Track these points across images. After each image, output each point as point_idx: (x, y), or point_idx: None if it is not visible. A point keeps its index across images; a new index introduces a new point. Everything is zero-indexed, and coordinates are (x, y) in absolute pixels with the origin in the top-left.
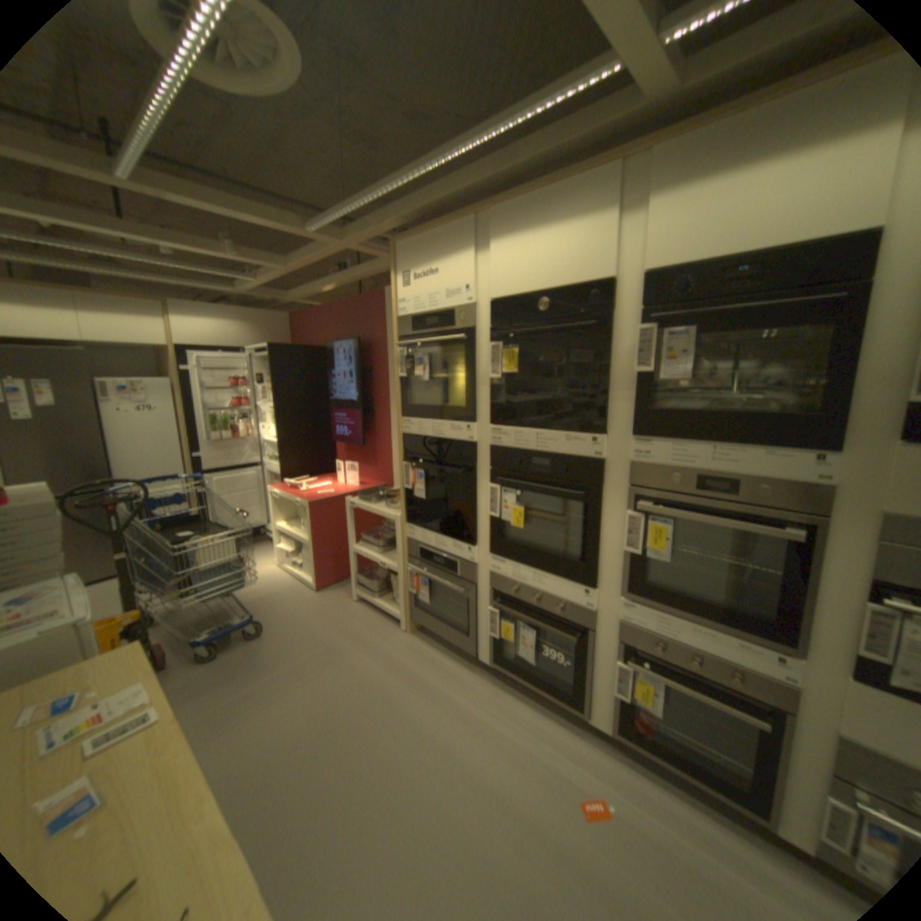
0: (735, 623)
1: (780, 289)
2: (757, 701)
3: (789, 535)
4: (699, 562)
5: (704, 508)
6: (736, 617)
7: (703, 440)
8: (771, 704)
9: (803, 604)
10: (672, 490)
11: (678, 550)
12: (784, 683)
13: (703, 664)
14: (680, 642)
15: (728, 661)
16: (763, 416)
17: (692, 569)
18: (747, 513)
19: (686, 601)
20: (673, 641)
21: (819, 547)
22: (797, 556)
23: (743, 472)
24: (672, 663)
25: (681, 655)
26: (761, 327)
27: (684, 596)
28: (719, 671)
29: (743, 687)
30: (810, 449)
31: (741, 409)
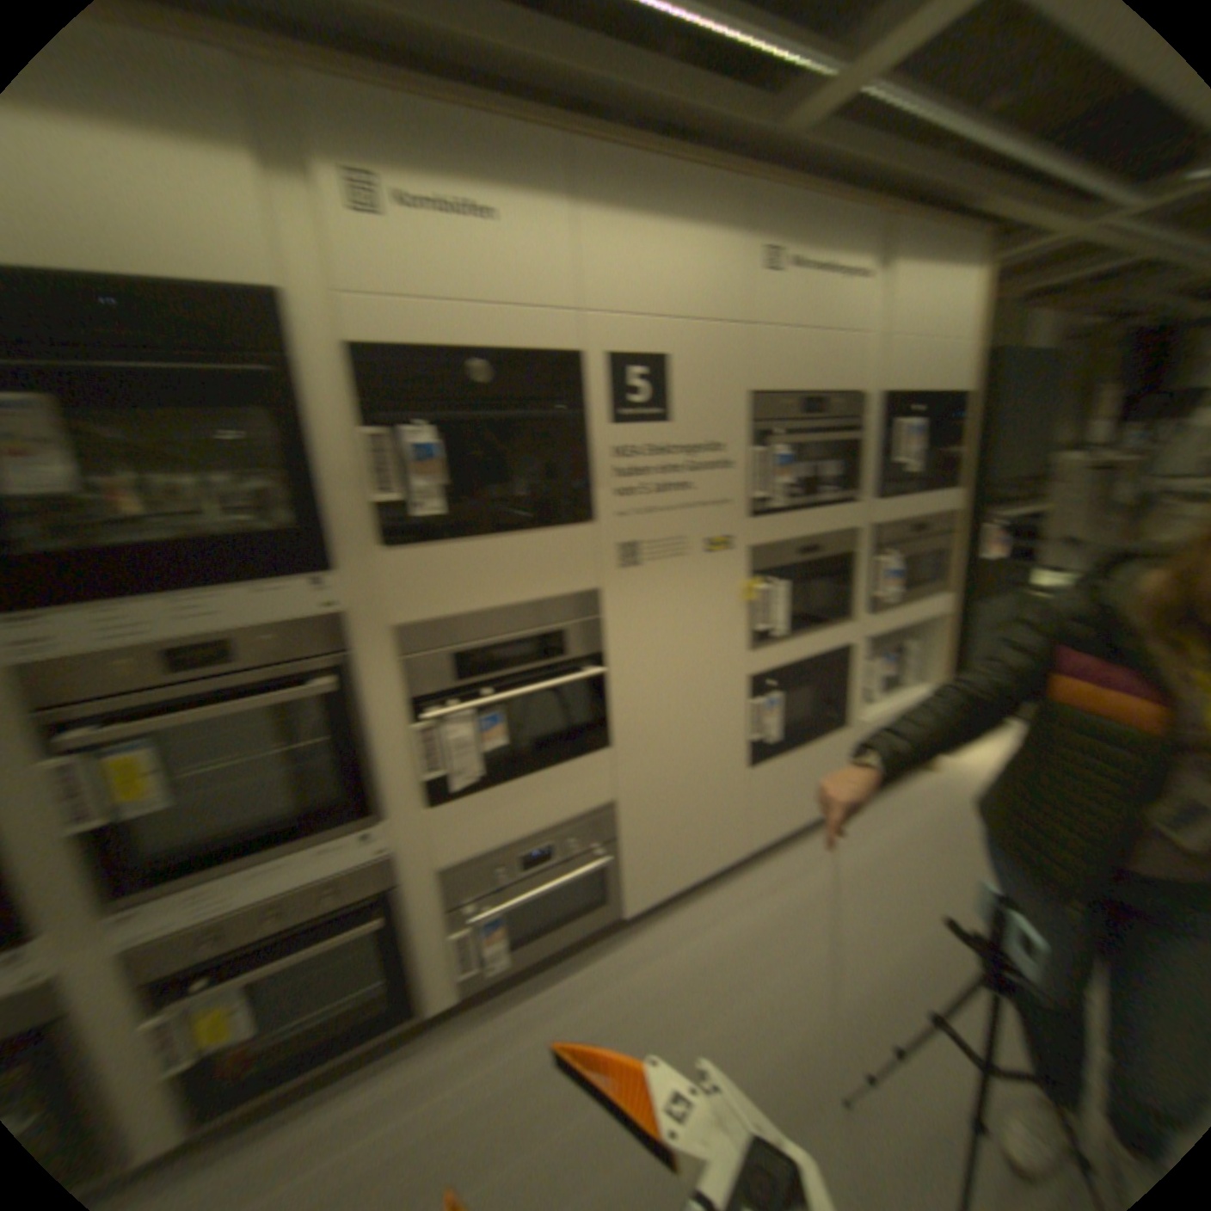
0: (286, 836)
1: (165, 348)
2: (346, 907)
3: (307, 691)
4: (206, 782)
5: (176, 702)
6: (284, 828)
7: (130, 595)
8: (360, 899)
9: (349, 765)
10: (106, 694)
11: (161, 785)
12: (364, 865)
13: (267, 918)
14: (221, 917)
15: (296, 889)
16: (214, 542)
17: (198, 799)
18: (245, 684)
19: (206, 853)
20: (210, 922)
21: (342, 691)
22: (323, 713)
23: (217, 629)
24: (221, 954)
25: (231, 932)
26: (158, 405)
27: (200, 847)
28: (291, 910)
29: (326, 907)
30: (290, 576)
31: (177, 535)
